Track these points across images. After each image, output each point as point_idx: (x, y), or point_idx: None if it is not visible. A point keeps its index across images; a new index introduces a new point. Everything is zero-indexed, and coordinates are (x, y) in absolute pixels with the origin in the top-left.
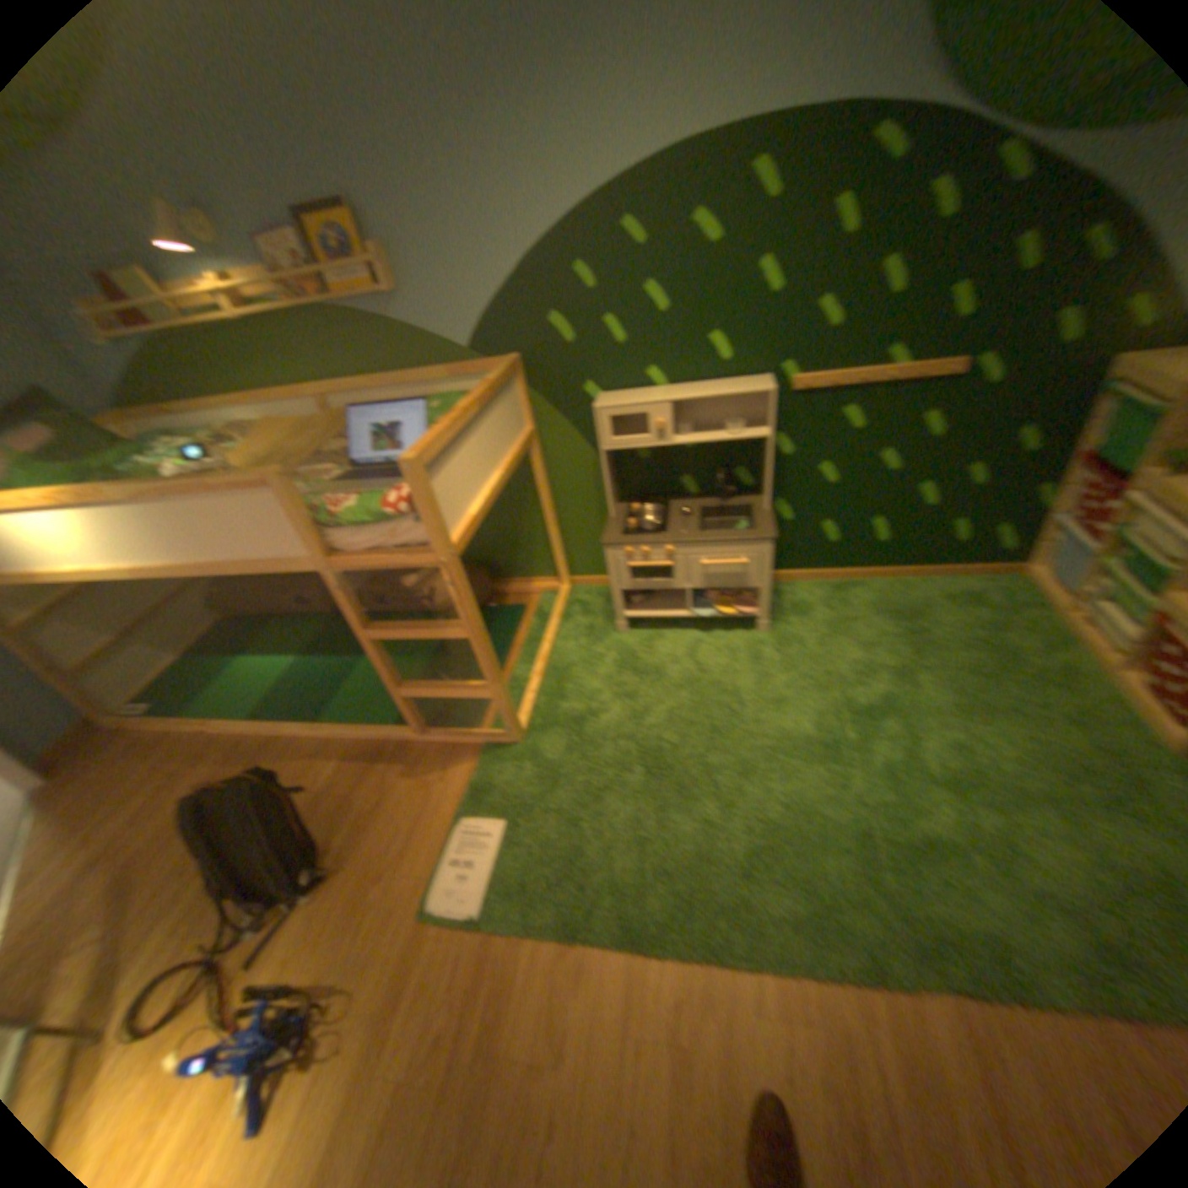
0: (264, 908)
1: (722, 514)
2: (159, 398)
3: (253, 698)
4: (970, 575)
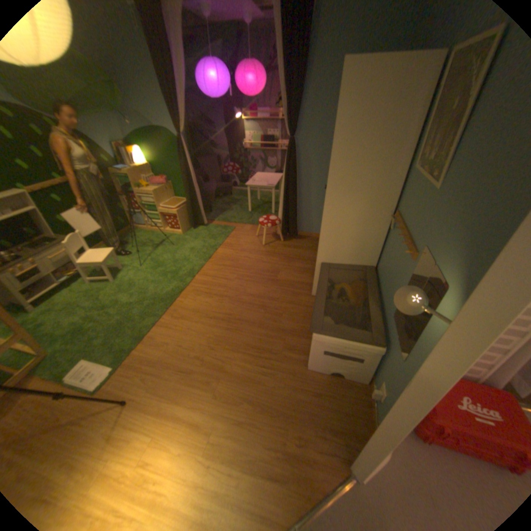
0: None
1: (37, 245)
2: None
3: None
4: (122, 234)
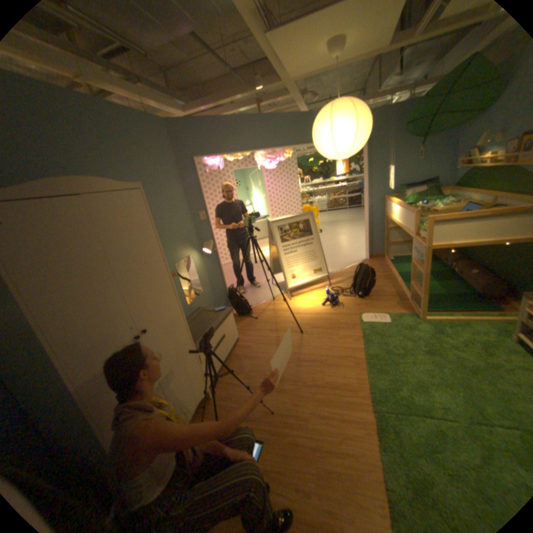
0: (355, 294)
1: None
2: (465, 186)
3: (406, 271)
4: None
